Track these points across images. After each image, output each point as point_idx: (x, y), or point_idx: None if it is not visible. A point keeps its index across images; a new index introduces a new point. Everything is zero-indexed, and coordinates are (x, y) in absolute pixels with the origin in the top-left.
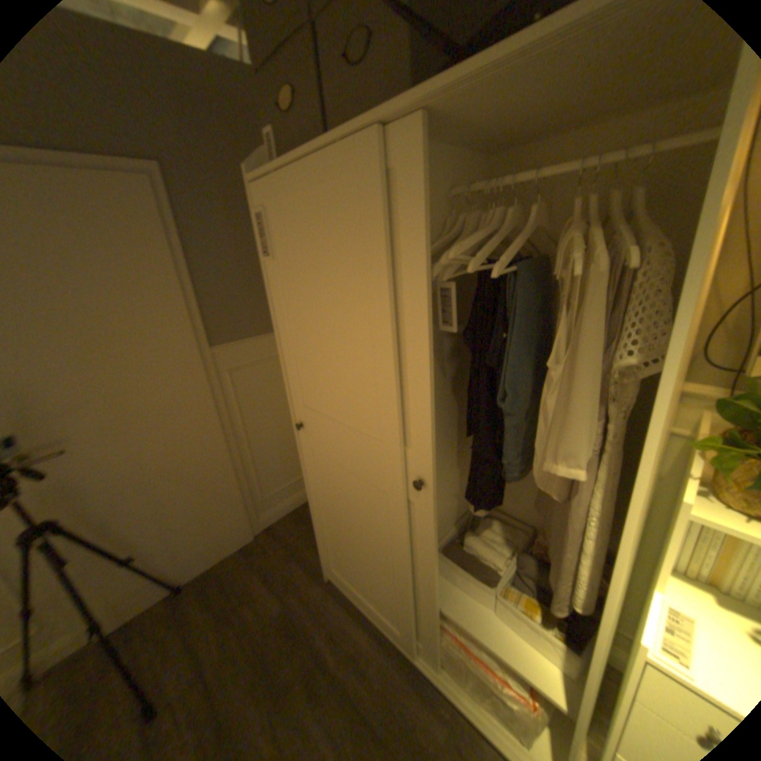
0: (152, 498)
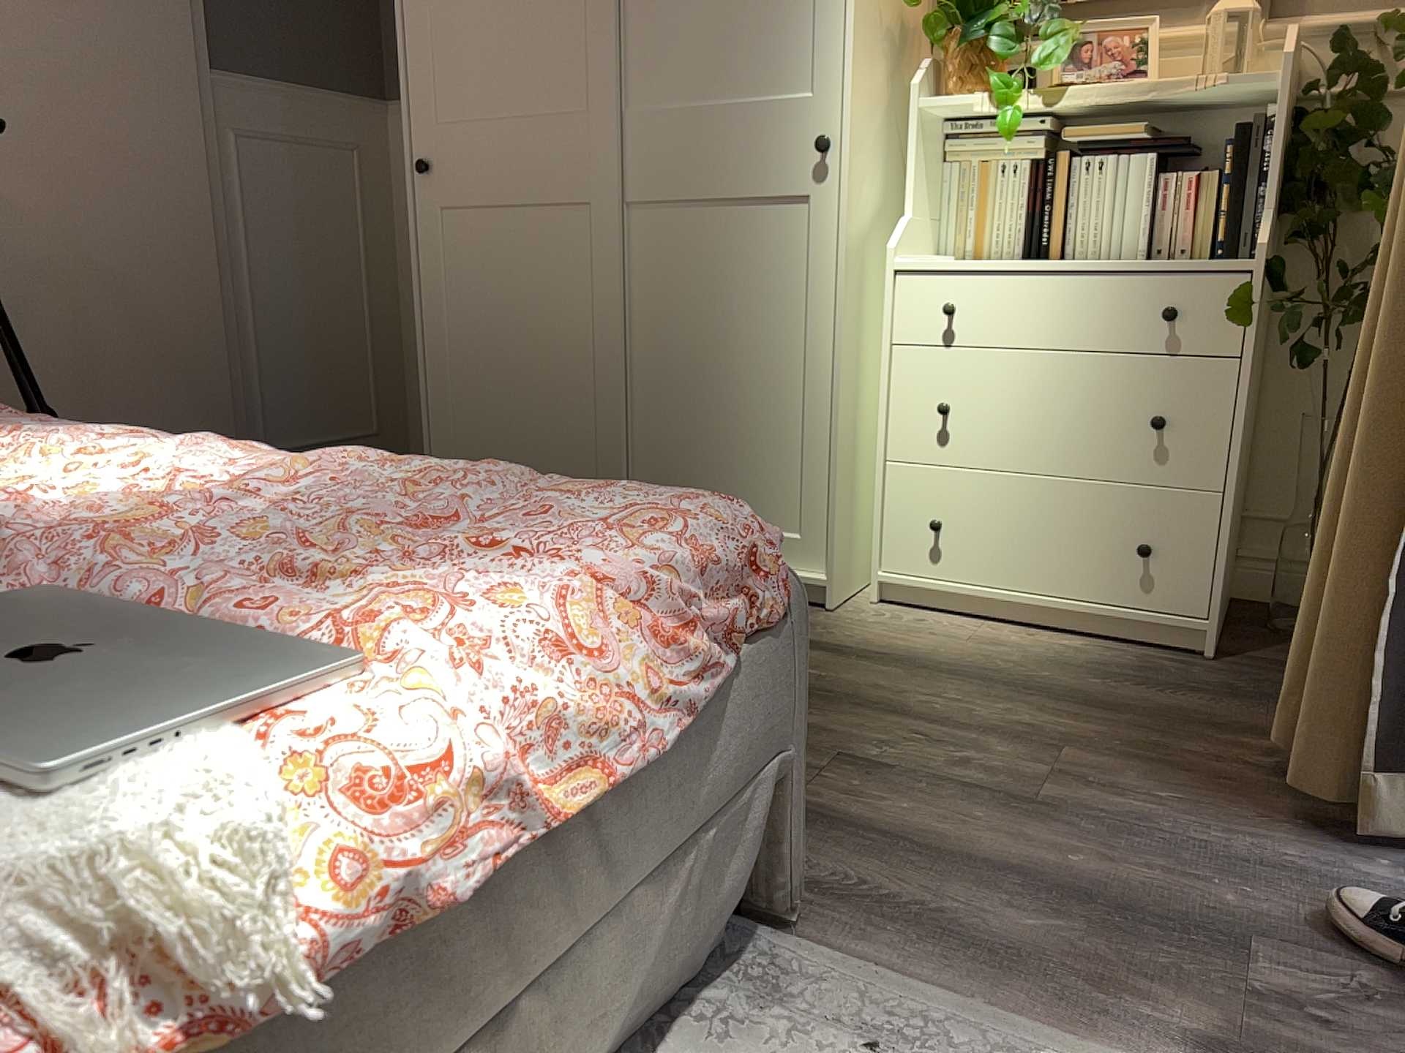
0: (97, 330)
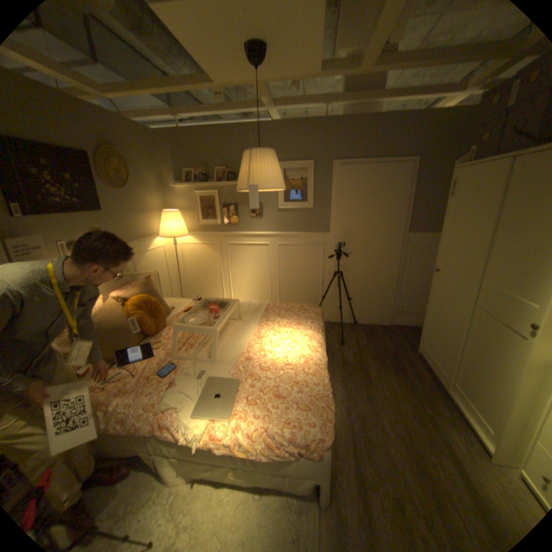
0: (365, 284)
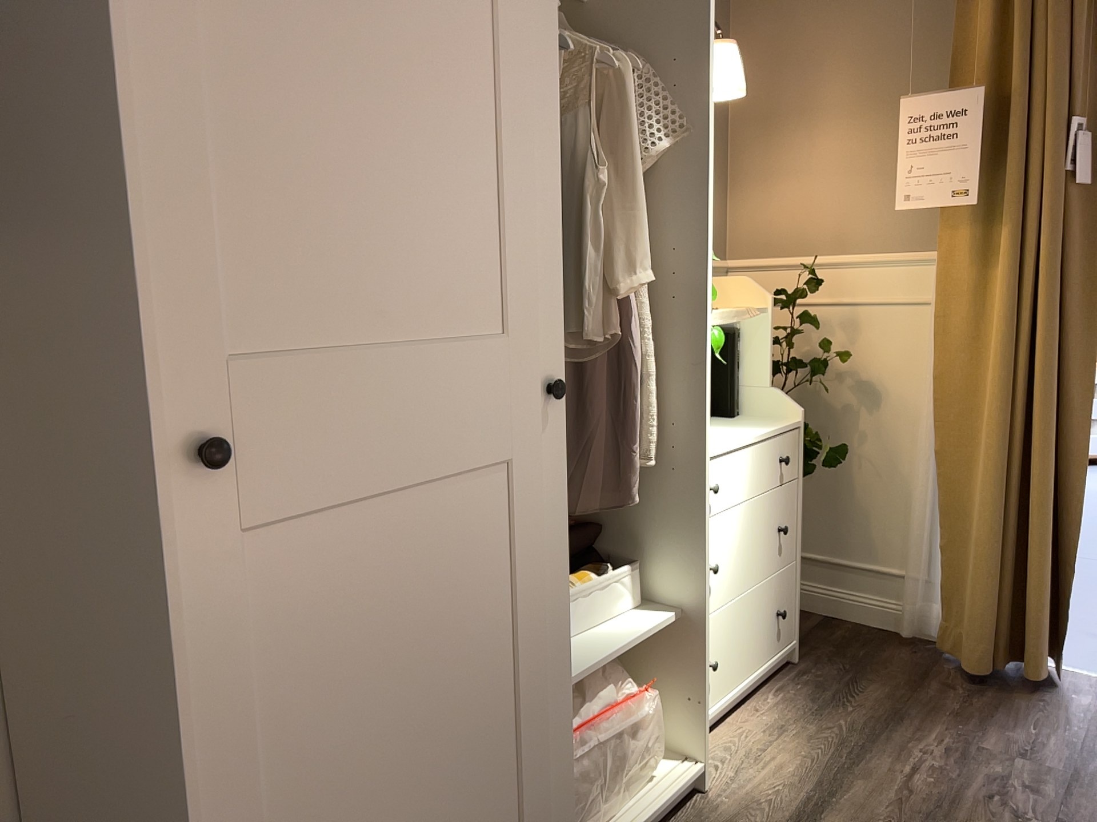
0: None
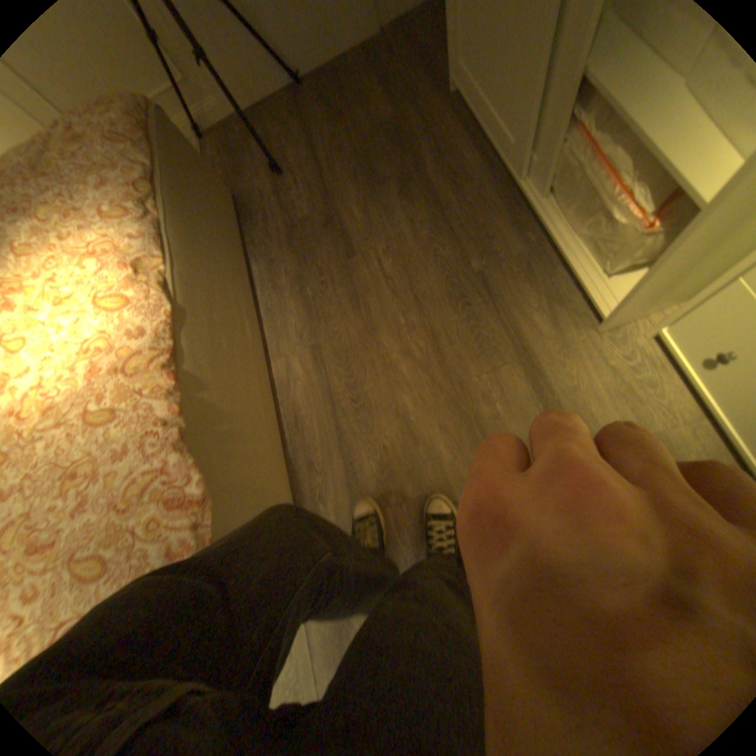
0: None
